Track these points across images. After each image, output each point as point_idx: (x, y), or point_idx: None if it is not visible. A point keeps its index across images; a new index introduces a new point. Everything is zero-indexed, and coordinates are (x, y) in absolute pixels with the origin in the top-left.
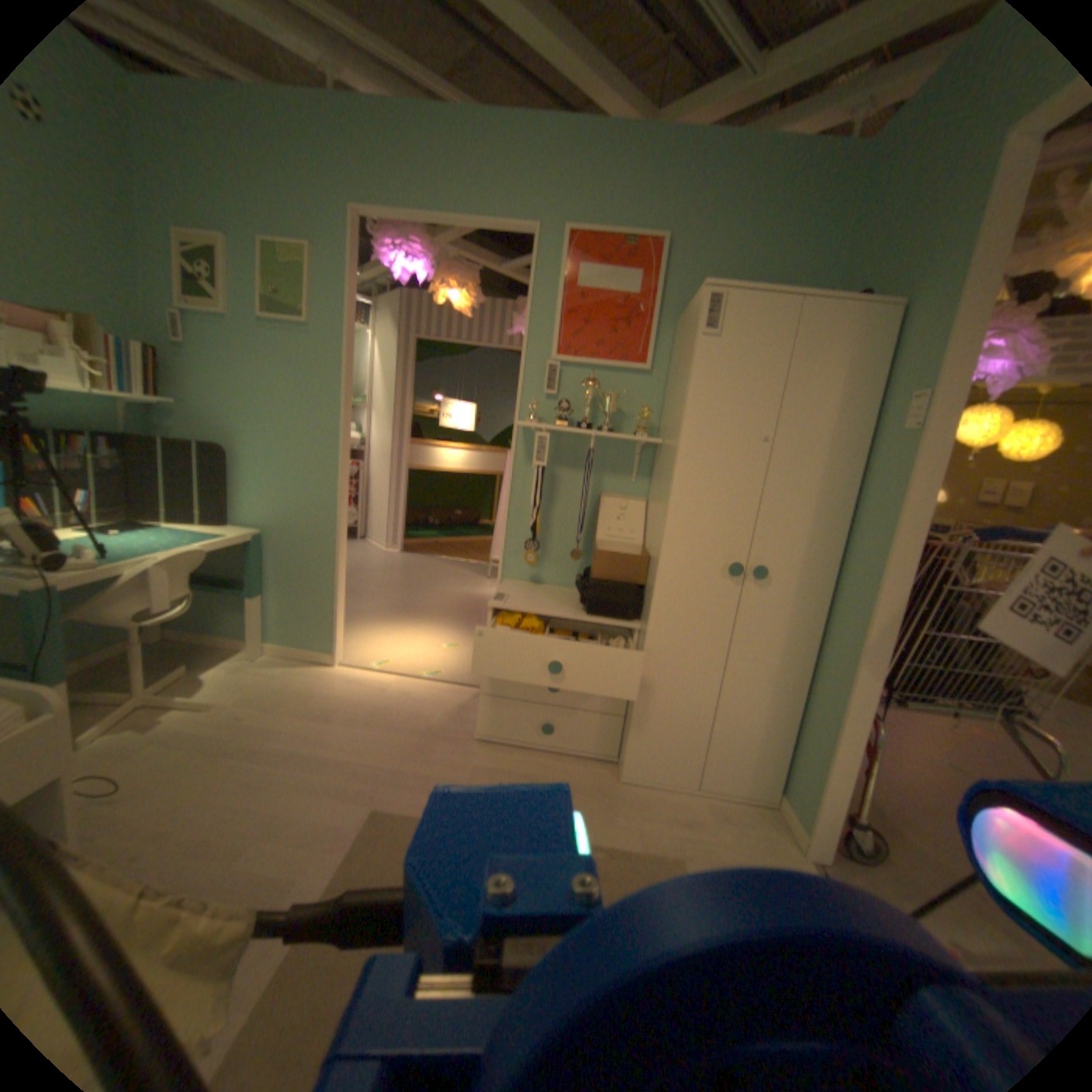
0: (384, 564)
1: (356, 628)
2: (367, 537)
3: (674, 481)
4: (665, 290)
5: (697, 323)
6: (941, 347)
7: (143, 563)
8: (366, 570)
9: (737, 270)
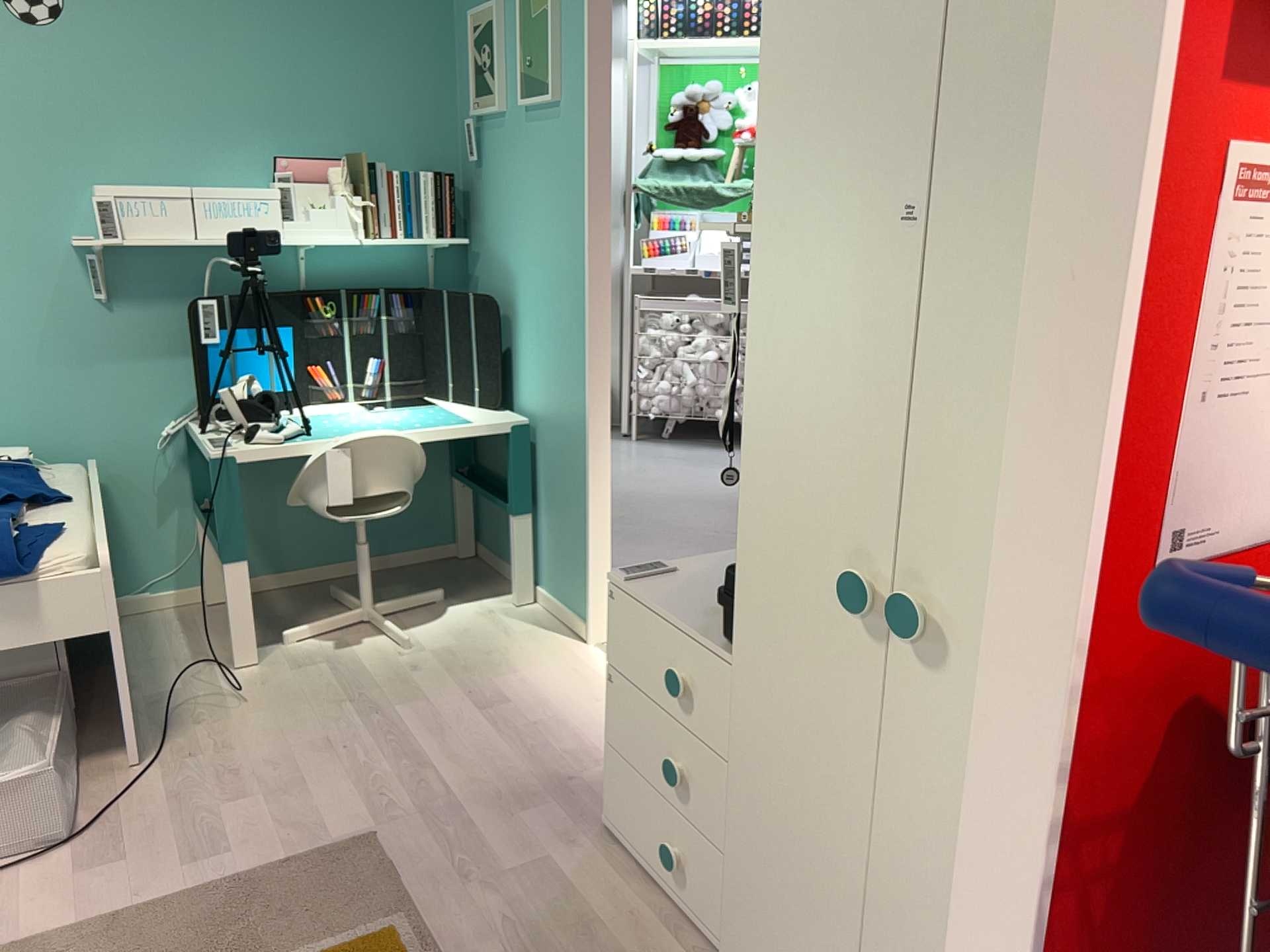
0: None
1: None
2: None
3: (753, 333)
4: None
5: None
6: None
7: (336, 442)
8: None
9: None
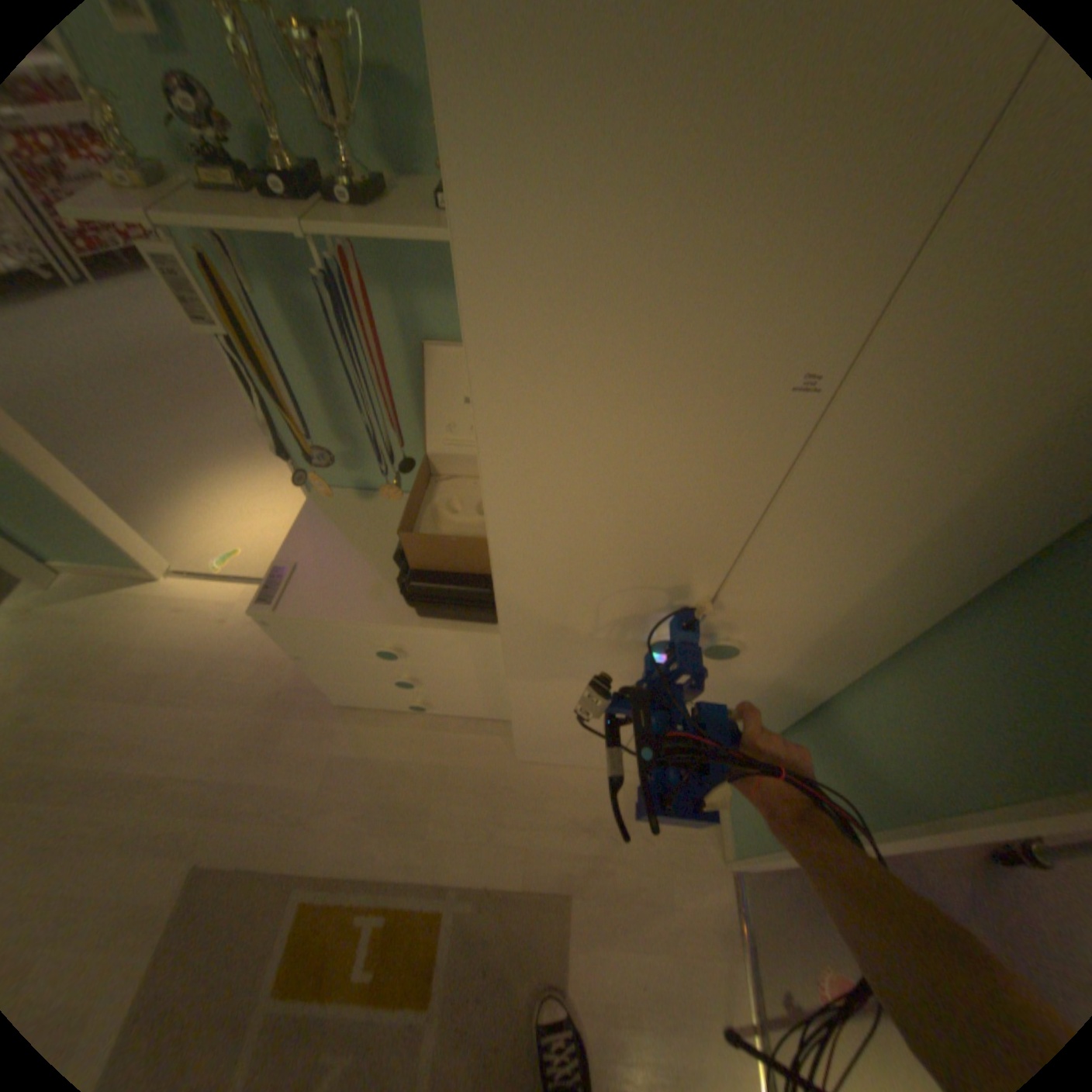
0: None
1: (197, 479)
2: None
3: (495, 502)
4: None
5: None
6: None
7: None
8: None
9: None
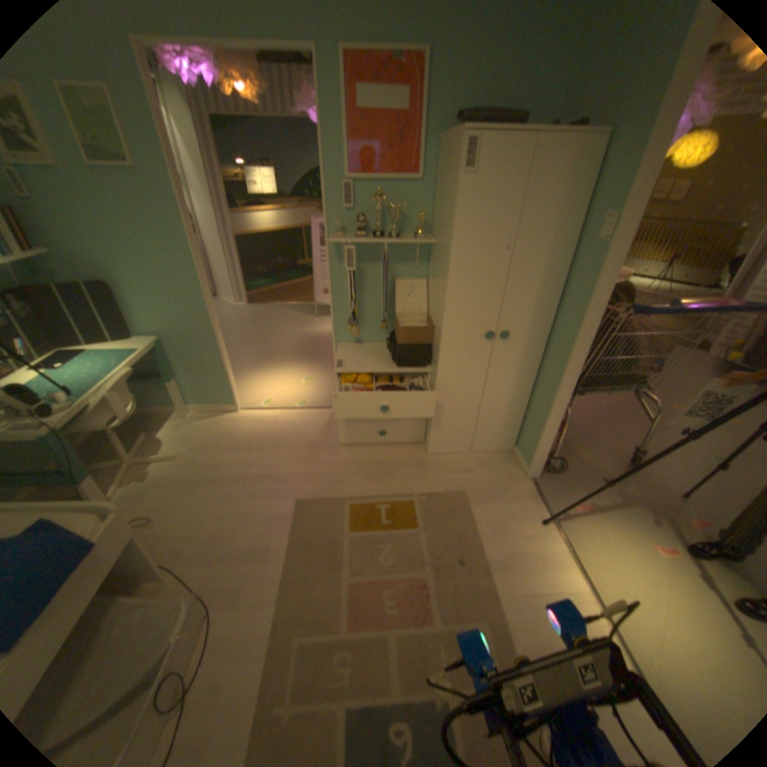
0: (239, 318)
1: (241, 378)
2: (218, 295)
3: (448, 284)
4: (429, 103)
5: (459, 162)
6: (629, 180)
7: (98, 391)
8: (229, 326)
9: (486, 78)
